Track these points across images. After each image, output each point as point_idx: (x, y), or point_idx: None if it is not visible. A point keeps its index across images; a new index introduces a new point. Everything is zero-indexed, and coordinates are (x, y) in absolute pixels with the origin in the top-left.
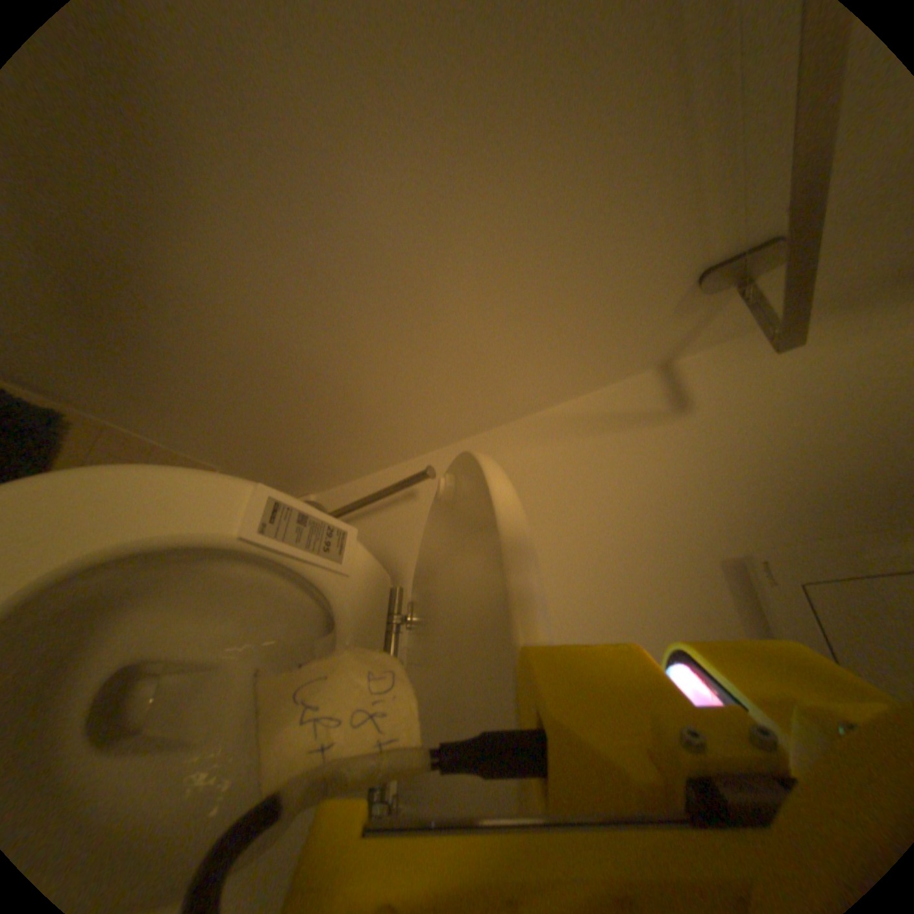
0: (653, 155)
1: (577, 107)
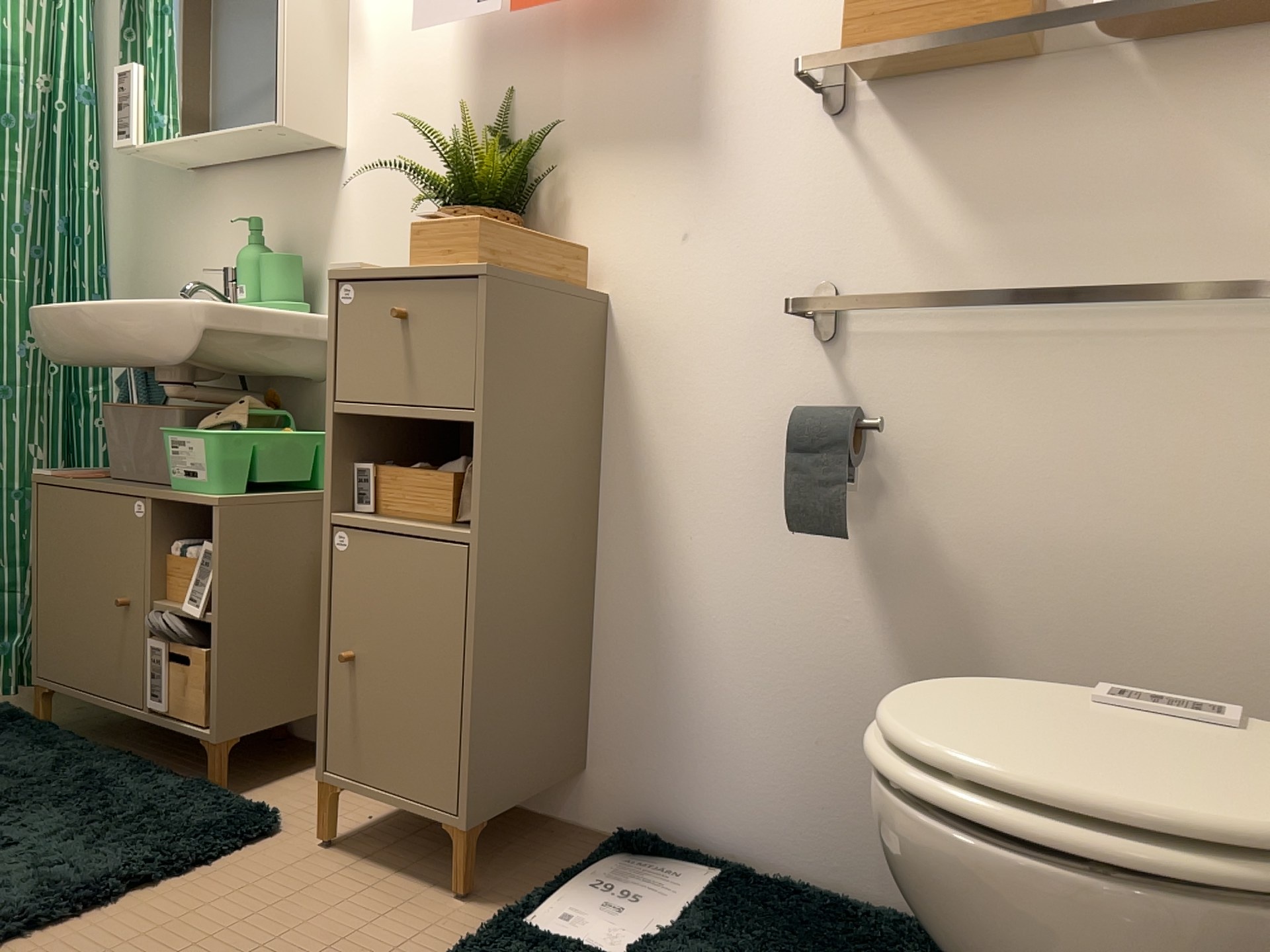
0: (1161, 355)
1: (1101, 387)
